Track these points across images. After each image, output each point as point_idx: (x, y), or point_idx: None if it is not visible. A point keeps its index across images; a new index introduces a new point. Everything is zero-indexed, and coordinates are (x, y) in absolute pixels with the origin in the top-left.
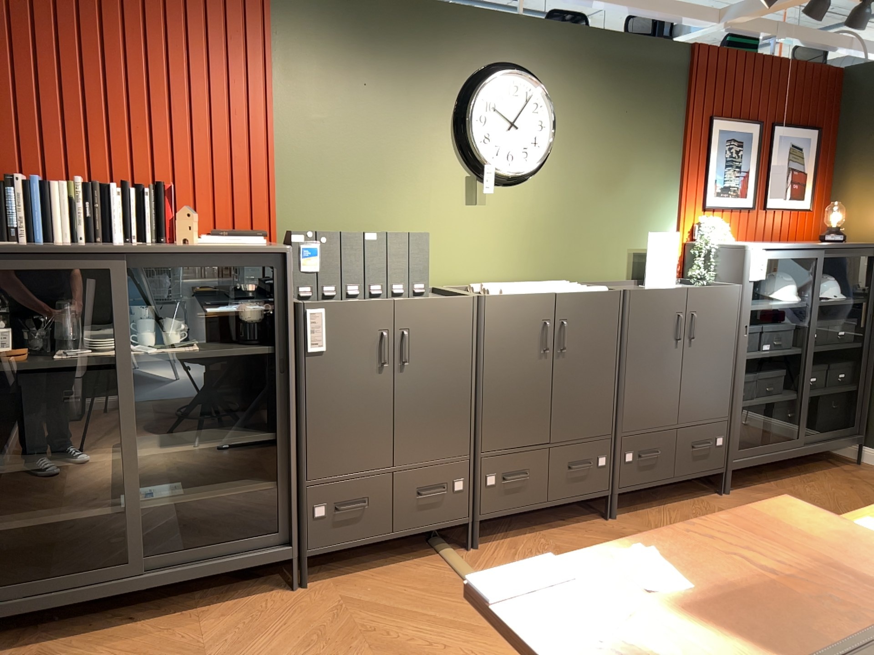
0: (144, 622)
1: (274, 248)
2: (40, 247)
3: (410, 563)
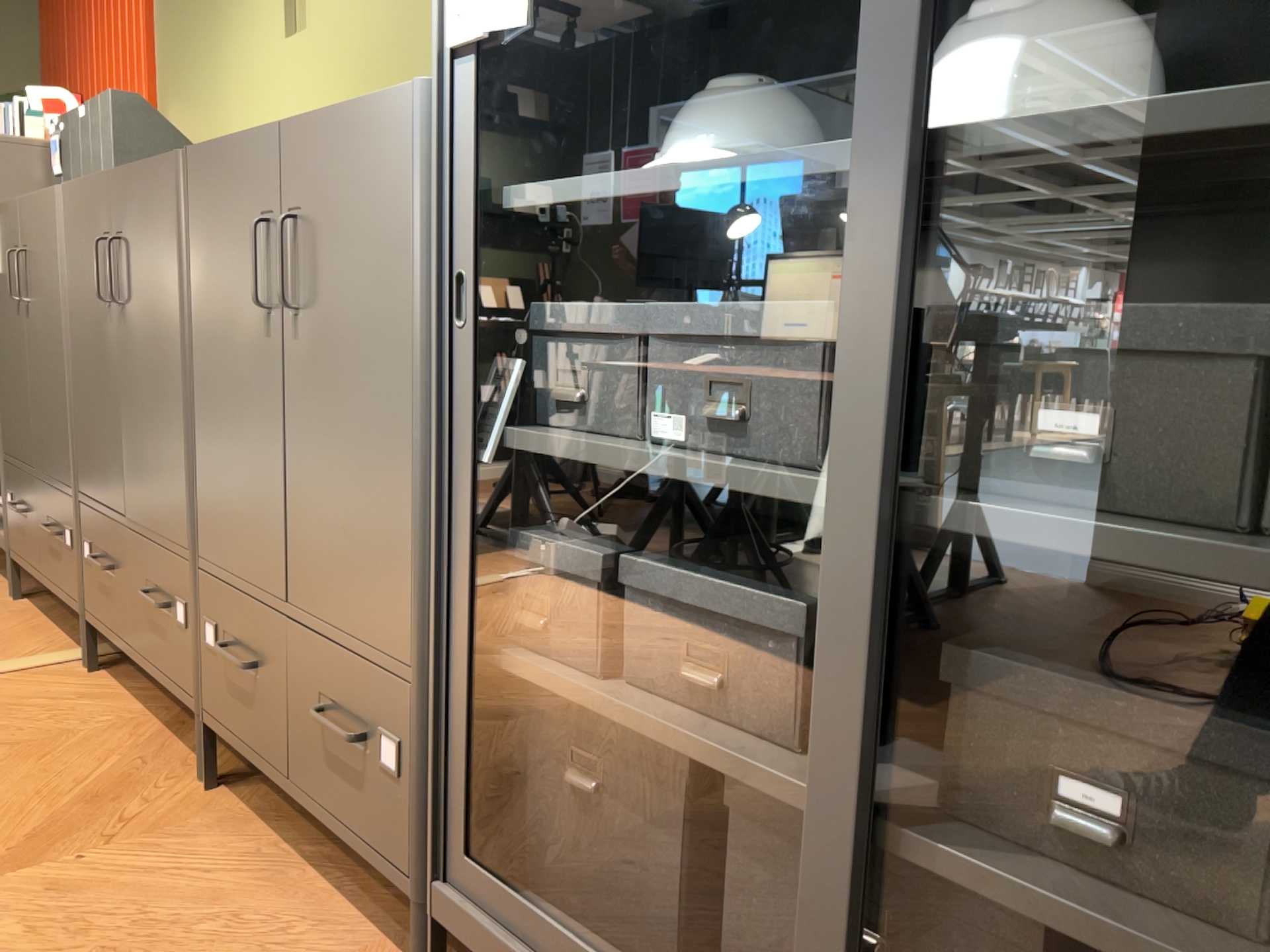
0: None
1: None
2: None
3: (61, 639)
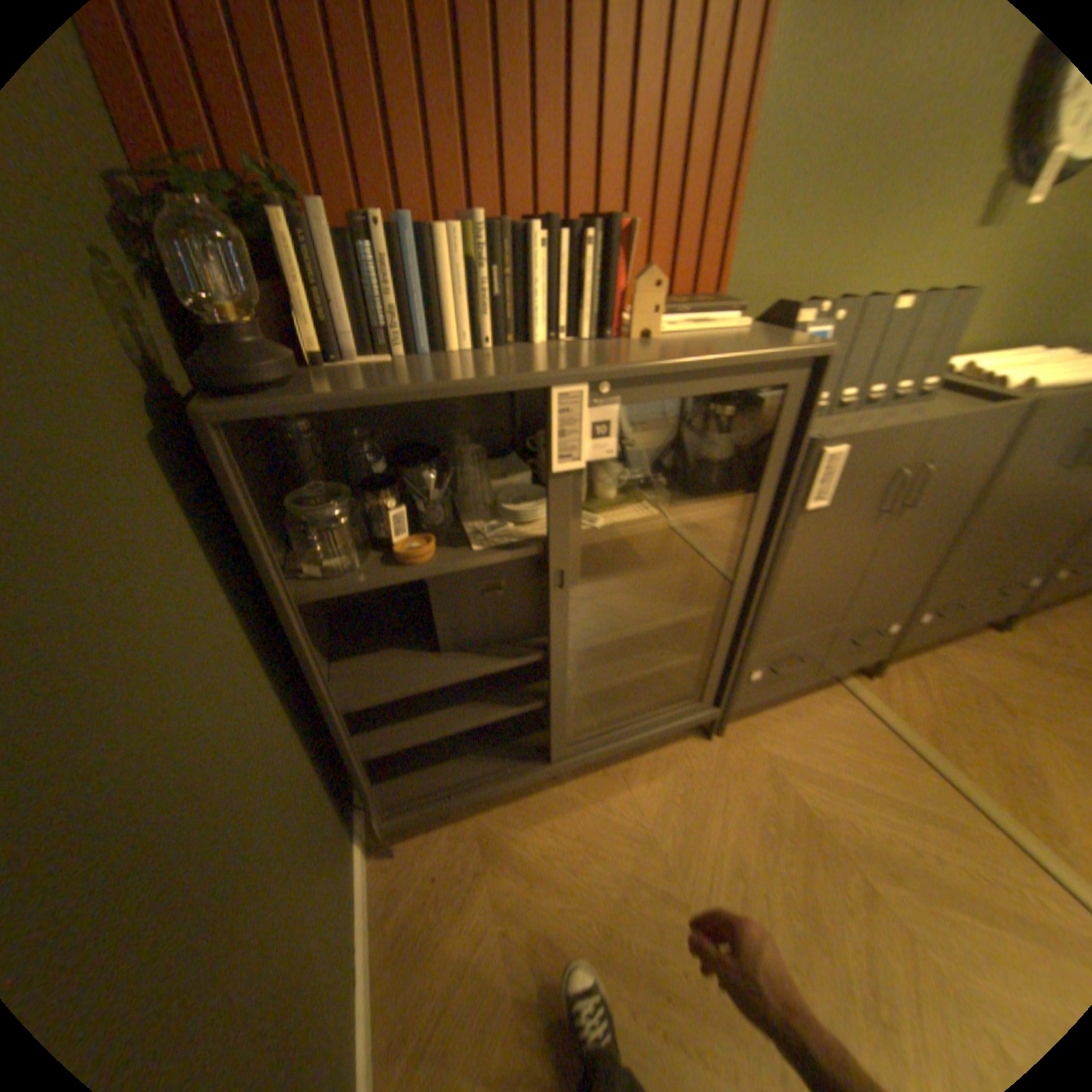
0: (571, 786)
1: (818, 346)
2: (455, 383)
3: (817, 698)
